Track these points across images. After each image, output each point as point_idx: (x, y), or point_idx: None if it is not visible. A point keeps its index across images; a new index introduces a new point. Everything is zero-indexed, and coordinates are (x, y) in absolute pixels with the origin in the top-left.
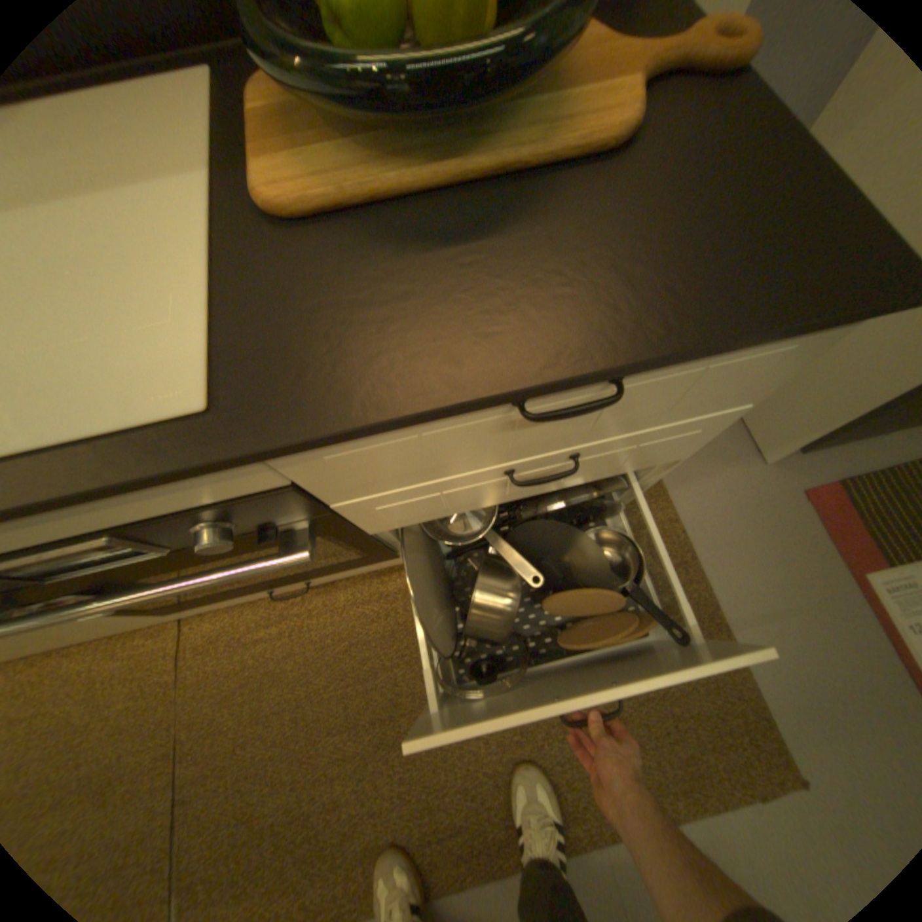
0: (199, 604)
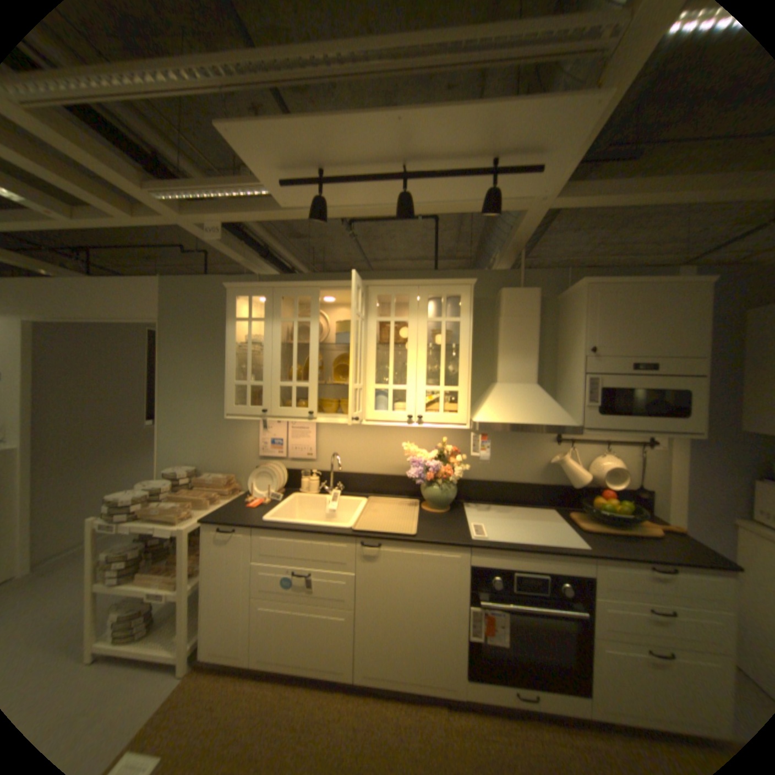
0: (489, 680)
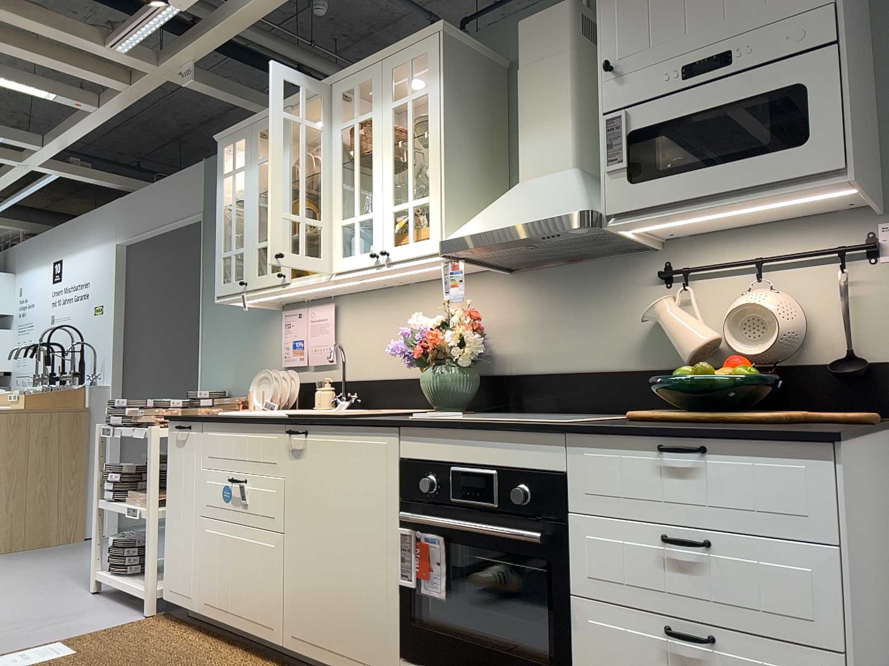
0: (425, 658)
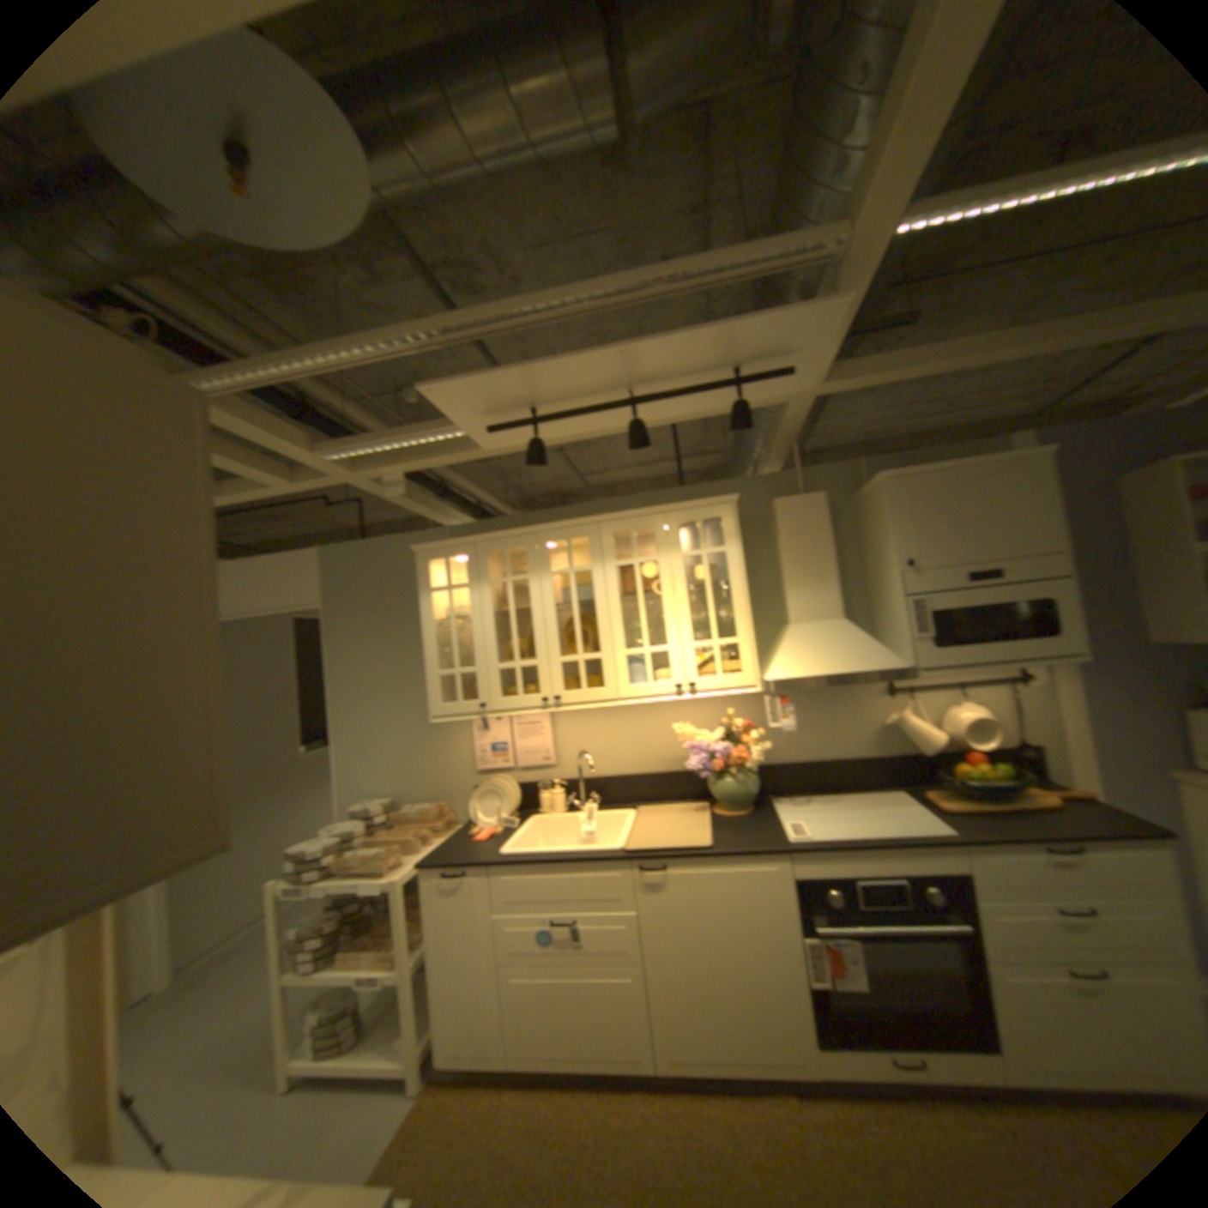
0: (850, 1047)
